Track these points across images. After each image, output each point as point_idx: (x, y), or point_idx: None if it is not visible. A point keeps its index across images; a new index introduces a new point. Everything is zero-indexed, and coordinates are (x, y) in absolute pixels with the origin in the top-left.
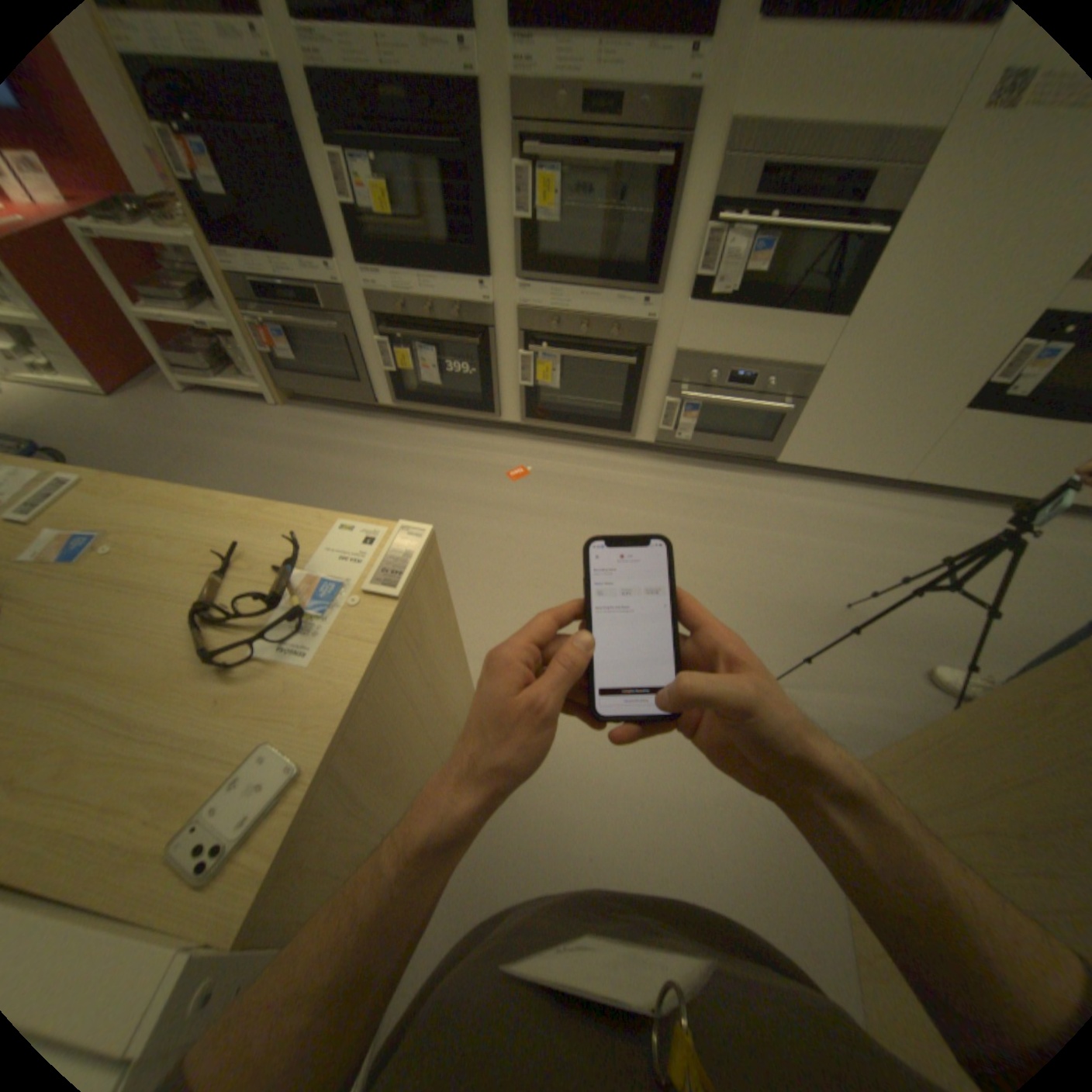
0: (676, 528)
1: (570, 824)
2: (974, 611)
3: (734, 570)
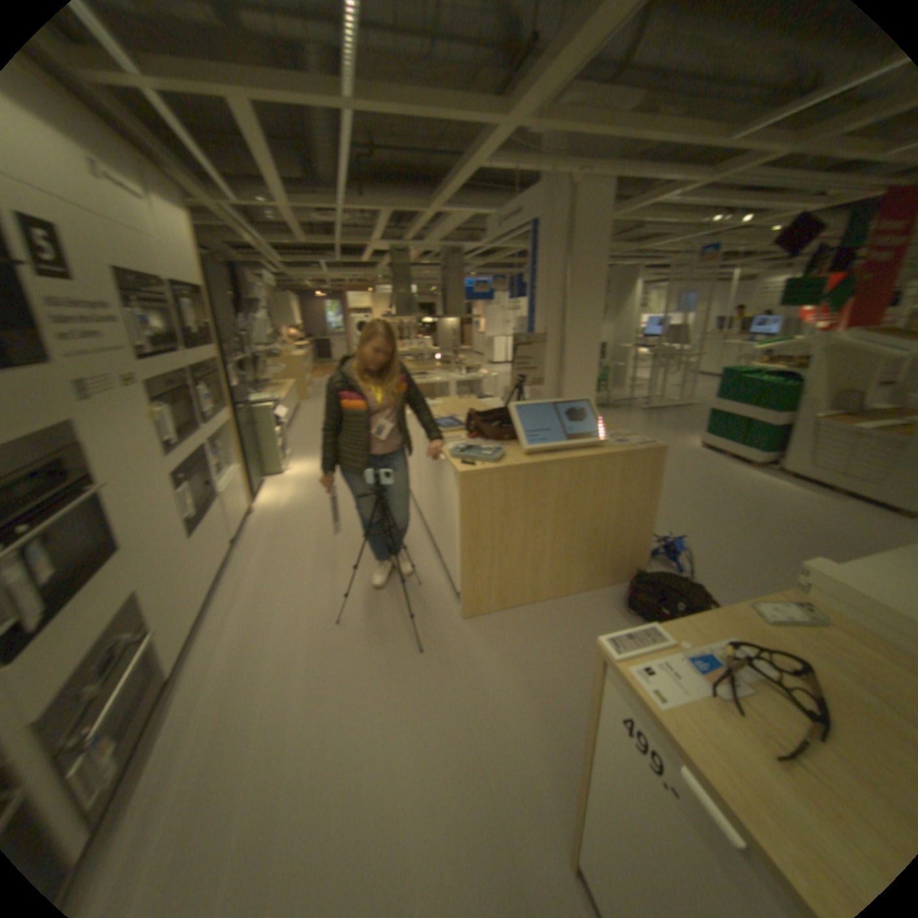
0: (258, 766)
1: (581, 739)
2: (321, 579)
3: (312, 699)
